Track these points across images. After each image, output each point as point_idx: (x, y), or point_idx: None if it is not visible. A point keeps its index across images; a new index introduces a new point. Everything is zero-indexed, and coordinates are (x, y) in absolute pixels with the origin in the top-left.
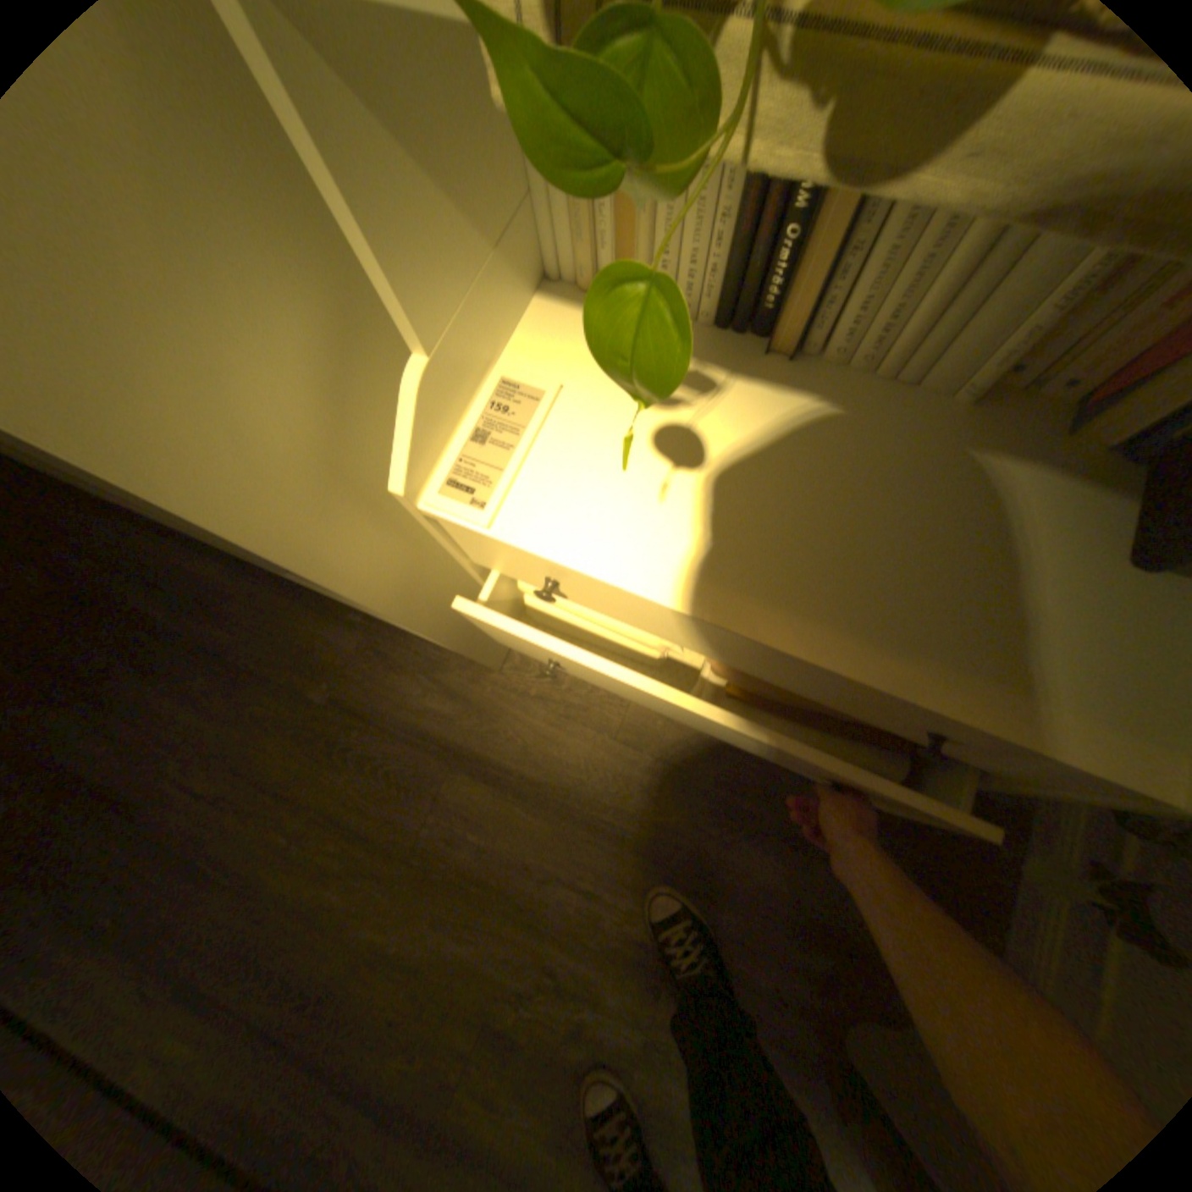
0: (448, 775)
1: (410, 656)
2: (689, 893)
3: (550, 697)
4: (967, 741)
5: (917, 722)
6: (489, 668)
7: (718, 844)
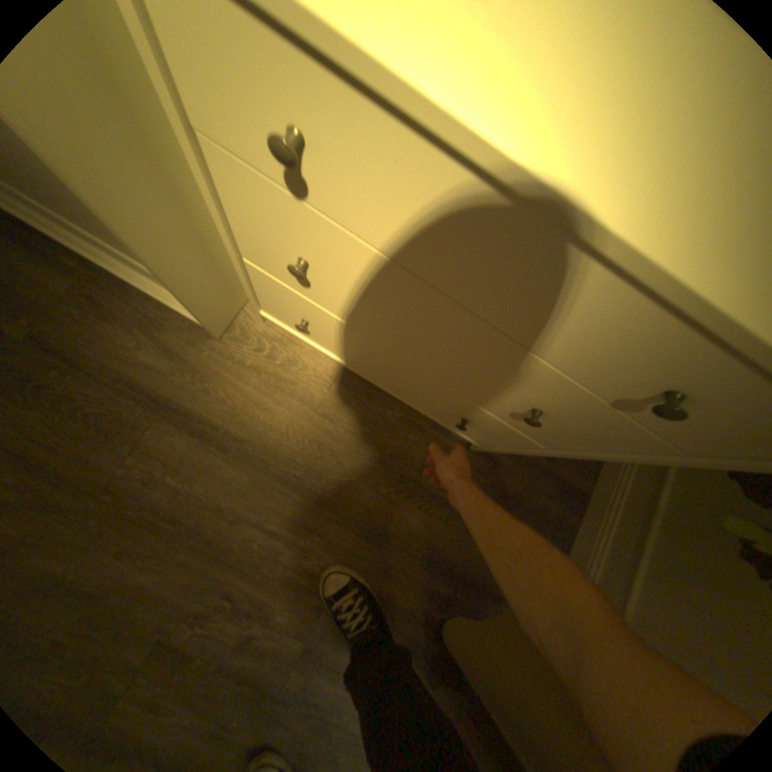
0: (152, 423)
1: (127, 309)
2: (357, 535)
3: (263, 368)
4: (717, 400)
5: (677, 373)
6: (209, 334)
7: (385, 500)
